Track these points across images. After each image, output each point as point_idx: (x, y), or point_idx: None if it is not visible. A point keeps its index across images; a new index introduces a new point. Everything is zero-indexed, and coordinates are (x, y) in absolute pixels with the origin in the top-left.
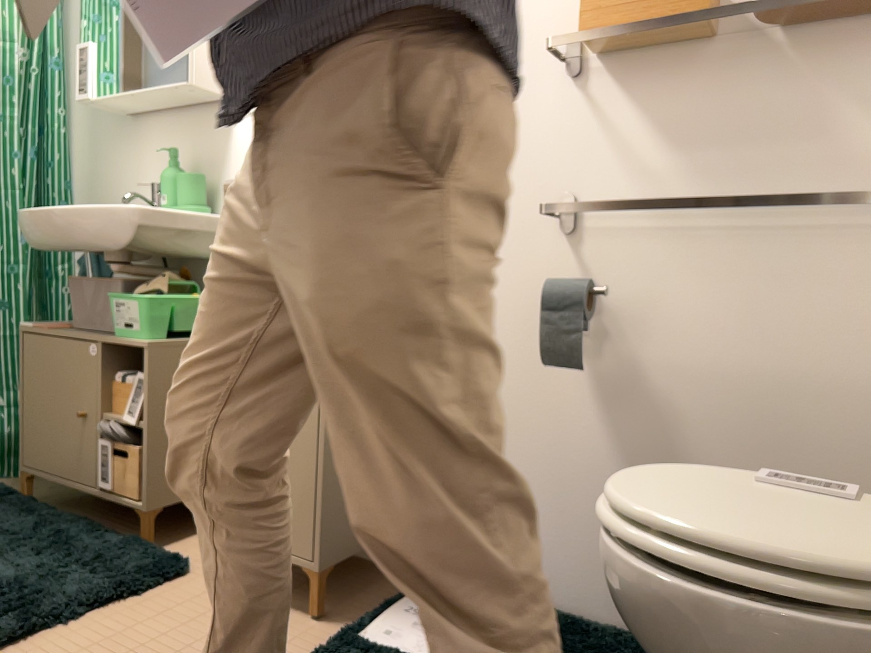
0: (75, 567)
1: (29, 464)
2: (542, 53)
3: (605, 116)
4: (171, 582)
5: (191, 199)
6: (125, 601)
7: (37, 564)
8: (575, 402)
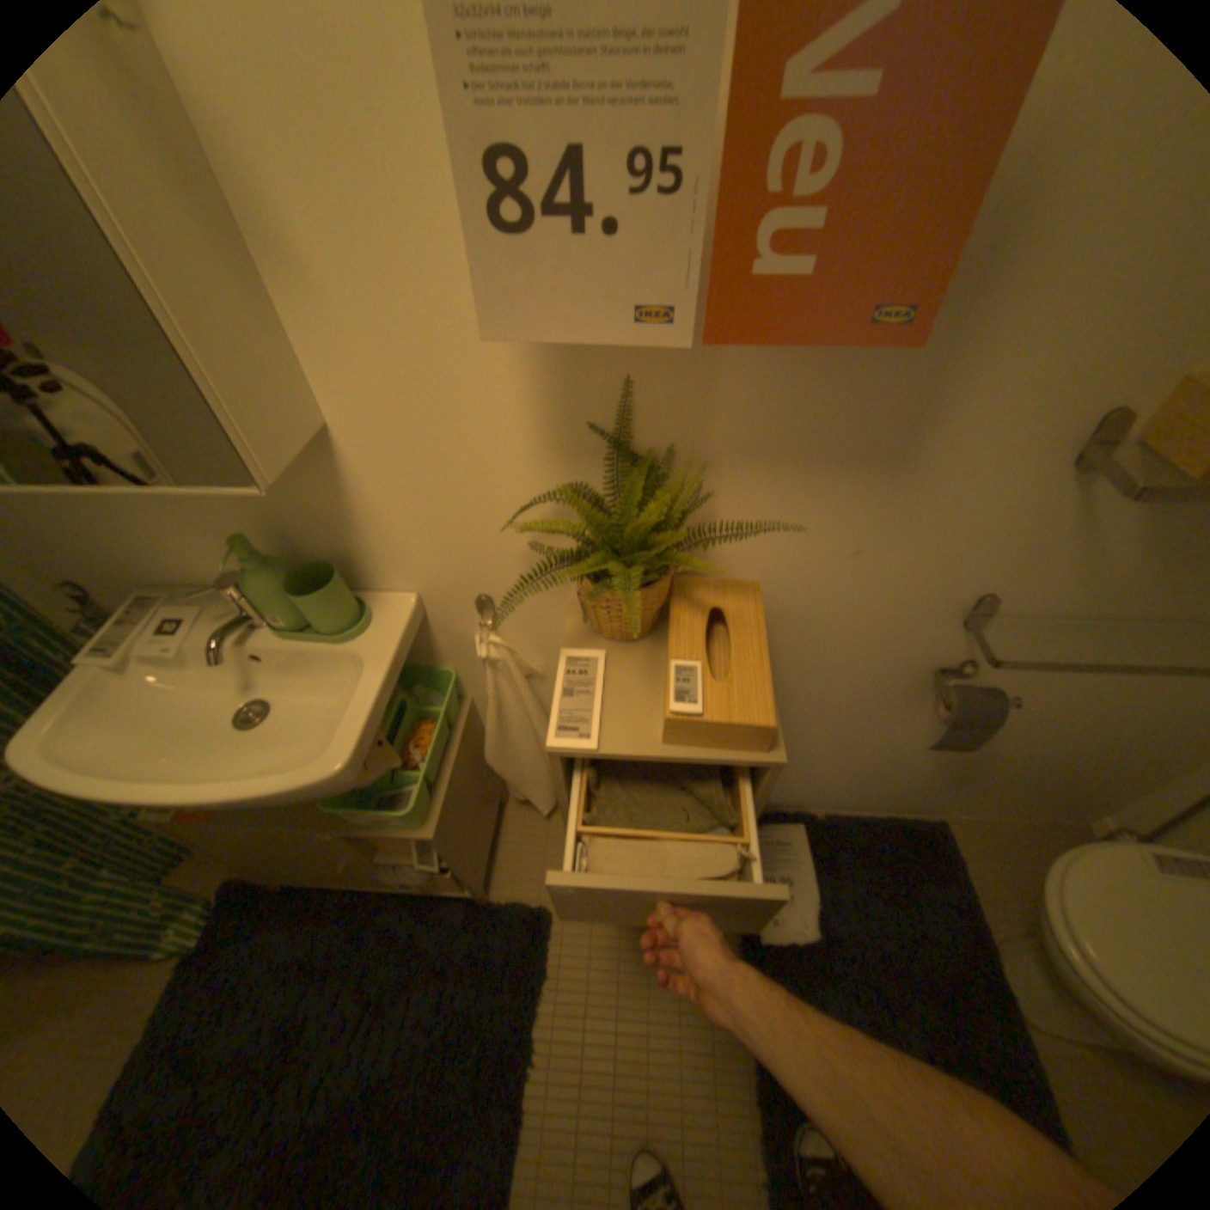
0: (468, 992)
1: (269, 884)
2: (1050, 419)
3: (1096, 517)
4: (551, 939)
5: (340, 619)
6: (545, 996)
7: (427, 1009)
8: (910, 729)
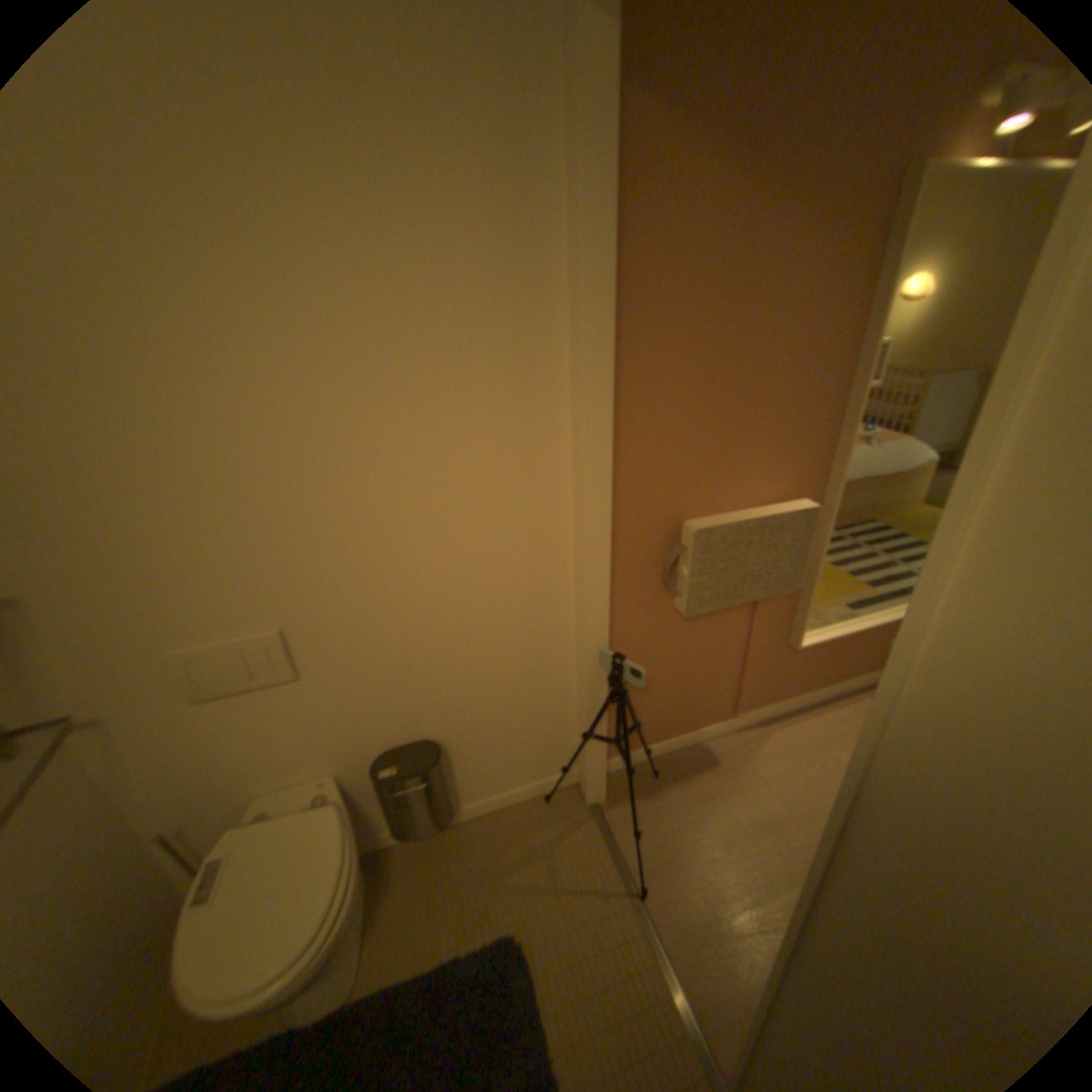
0: None
1: None
2: None
3: None
4: None
5: None
6: None
7: None
8: None
